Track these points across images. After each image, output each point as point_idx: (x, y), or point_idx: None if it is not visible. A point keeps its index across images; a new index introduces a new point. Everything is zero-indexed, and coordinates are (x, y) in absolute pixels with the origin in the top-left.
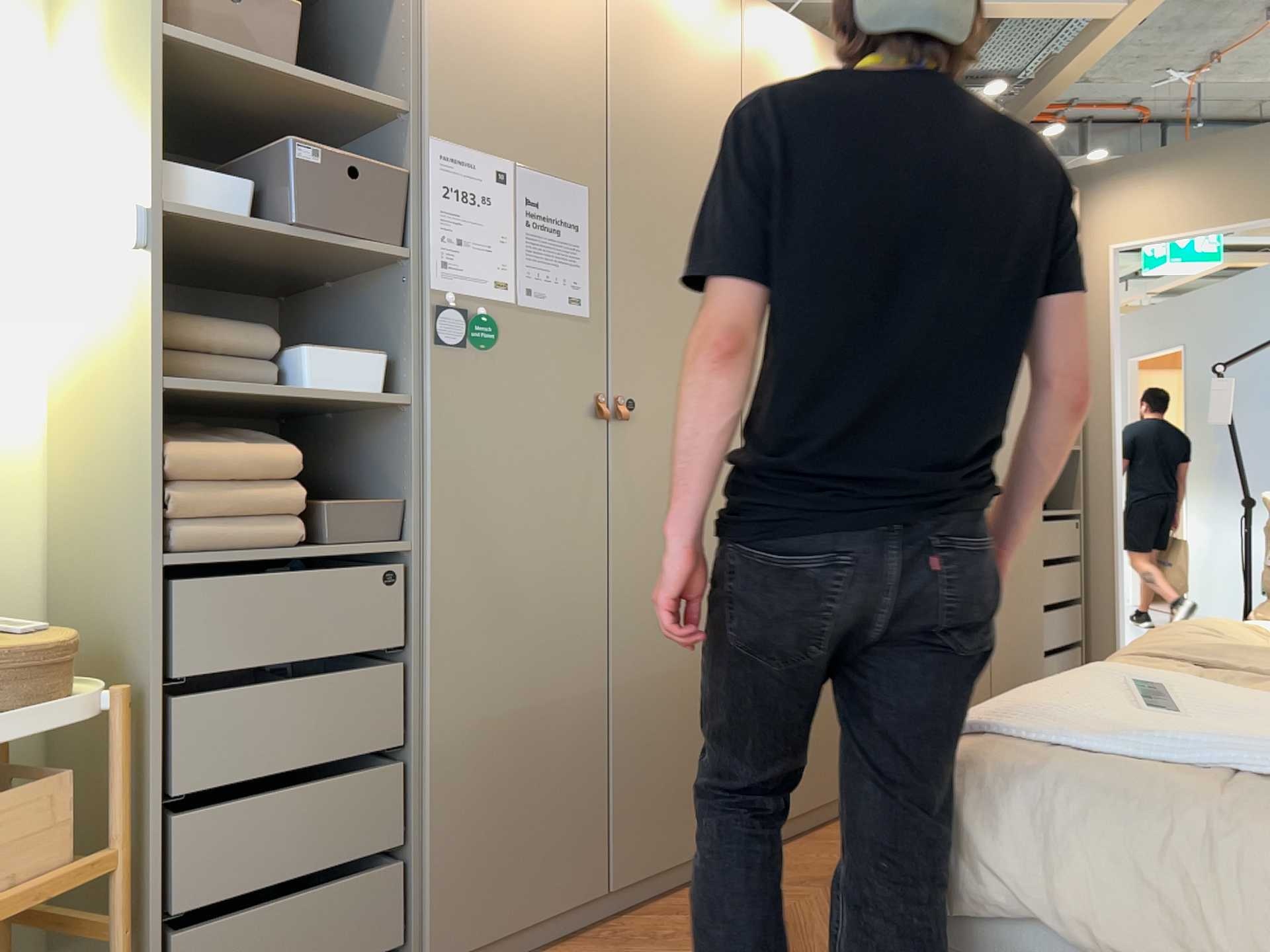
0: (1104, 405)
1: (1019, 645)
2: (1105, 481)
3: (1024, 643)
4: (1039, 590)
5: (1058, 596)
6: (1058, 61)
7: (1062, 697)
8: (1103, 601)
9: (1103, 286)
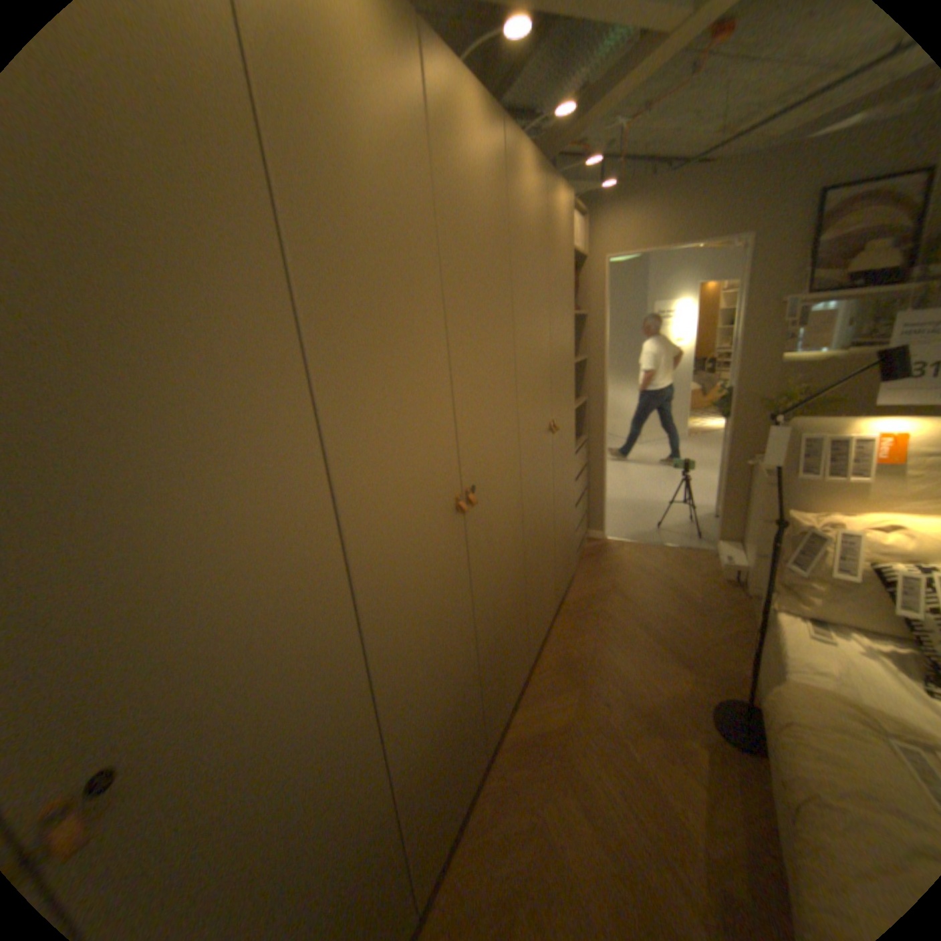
0: (598, 369)
1: (566, 547)
2: (598, 416)
3: (568, 544)
4: (573, 506)
5: (579, 497)
6: (596, 89)
7: None
8: (595, 484)
9: (599, 287)
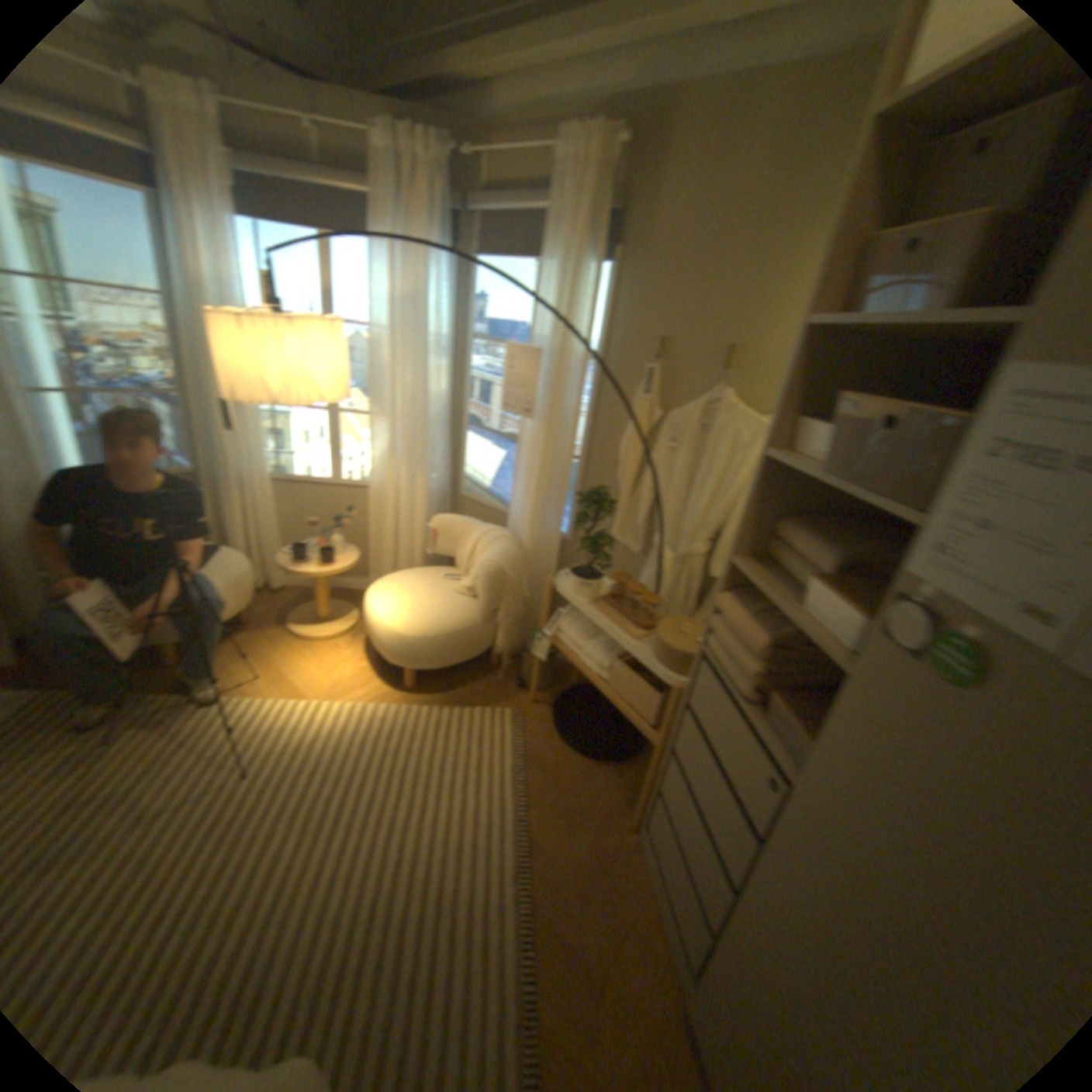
0: None
1: None
2: None
3: None
4: None
5: None
6: None
7: None
8: None
9: None
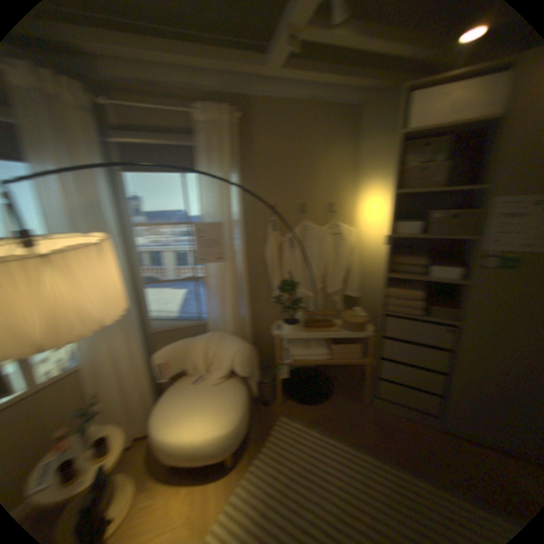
0: None
1: None
2: None
3: None
4: None
5: None
6: None
7: None
8: None
9: None
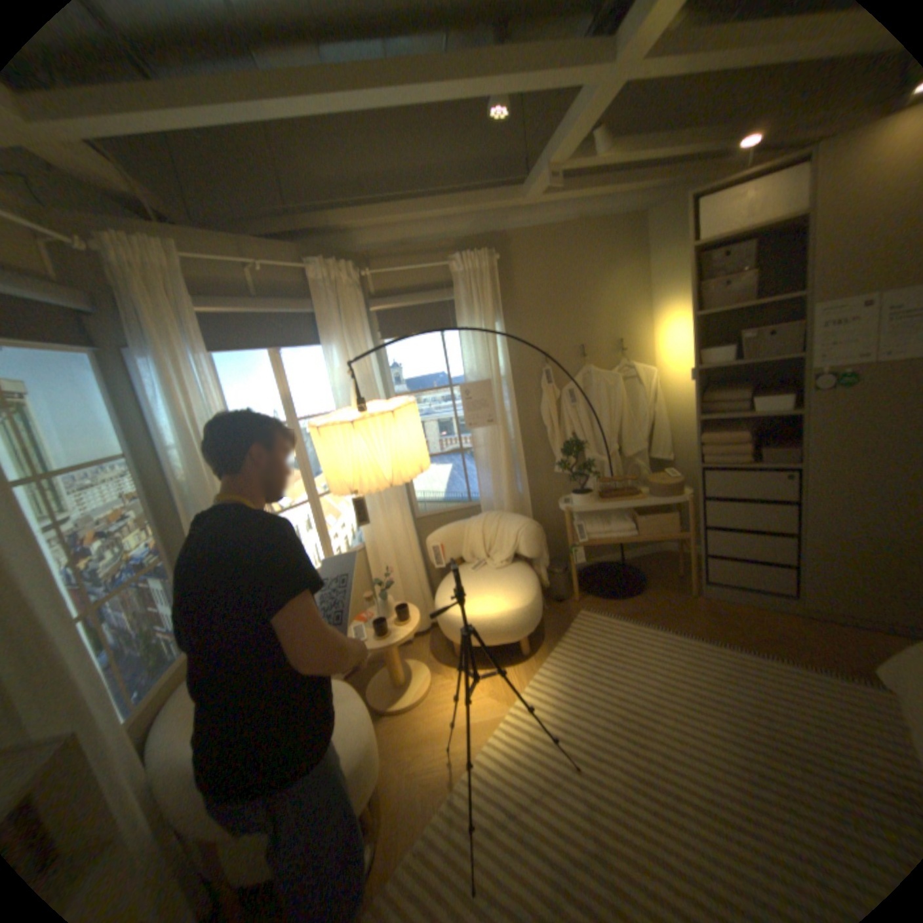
0: None
1: None
2: None
3: None
4: None
5: None
6: None
7: None
8: None
9: None
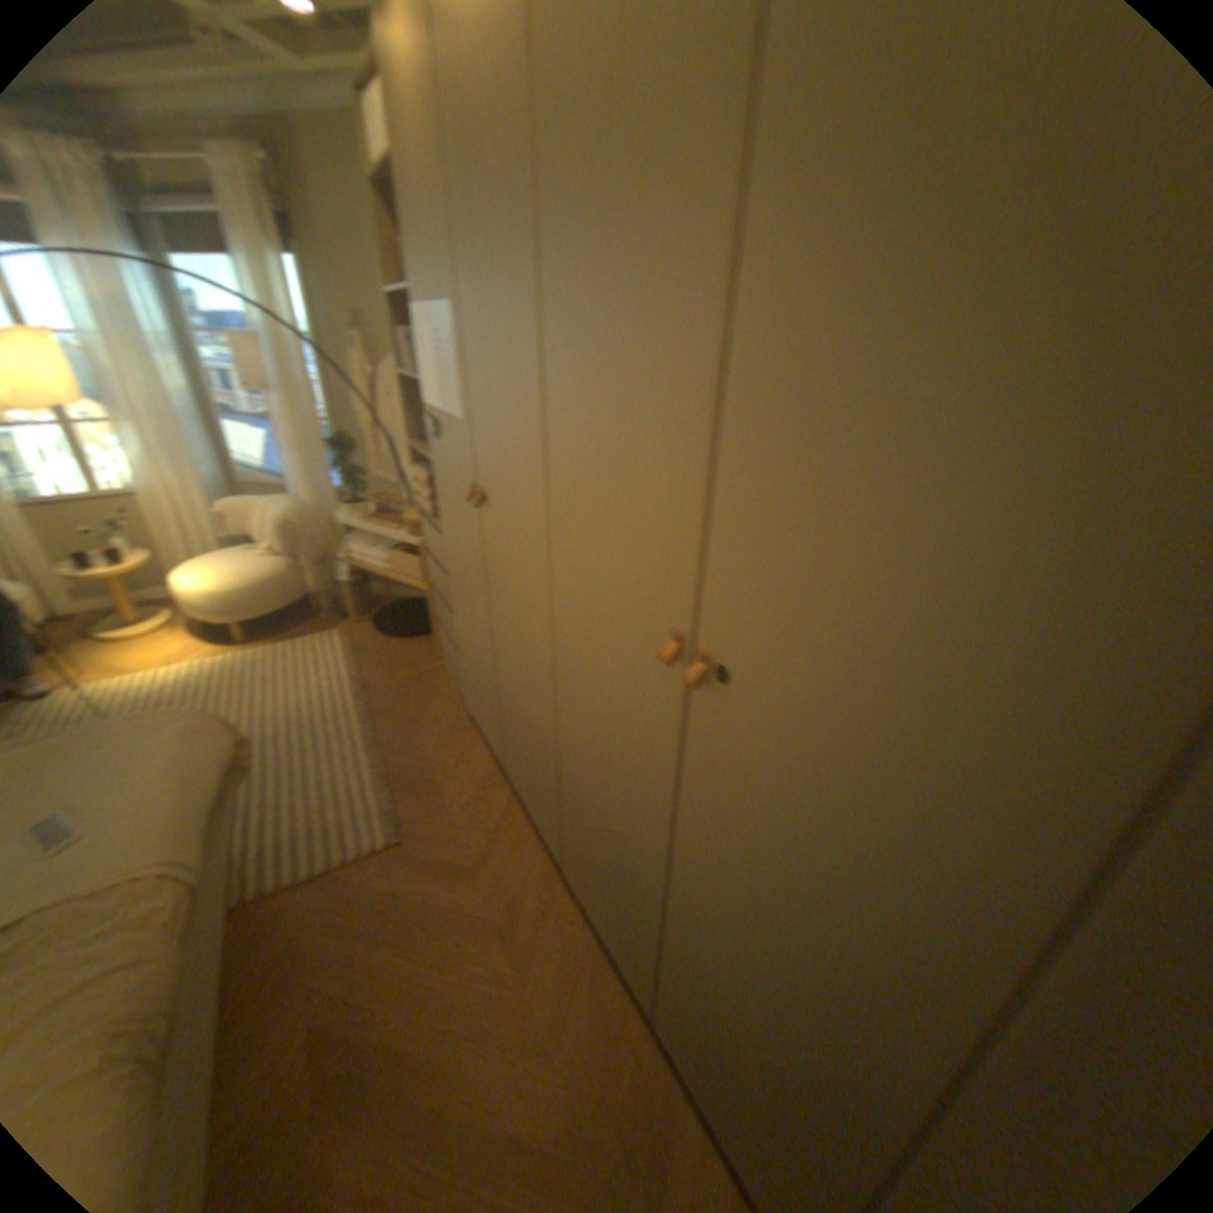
0: None
1: None
2: None
3: None
4: None
5: None
6: None
7: (117, 772)
8: None
9: None
